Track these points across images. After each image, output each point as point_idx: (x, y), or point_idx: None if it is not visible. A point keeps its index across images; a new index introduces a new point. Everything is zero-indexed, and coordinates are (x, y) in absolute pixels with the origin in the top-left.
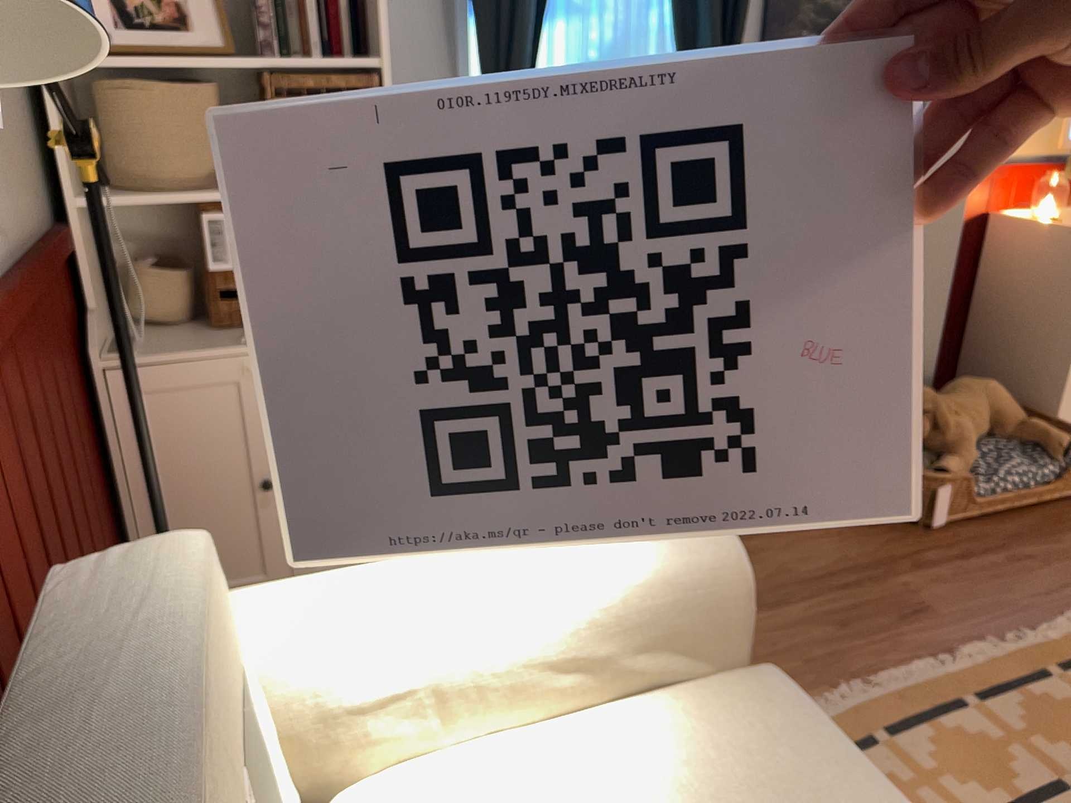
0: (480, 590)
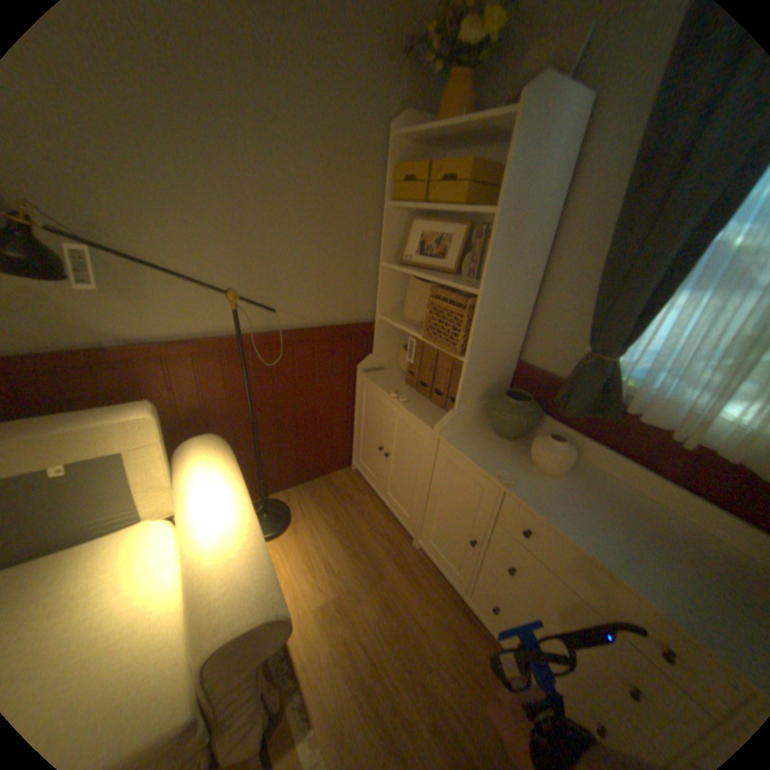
0: (200, 520)
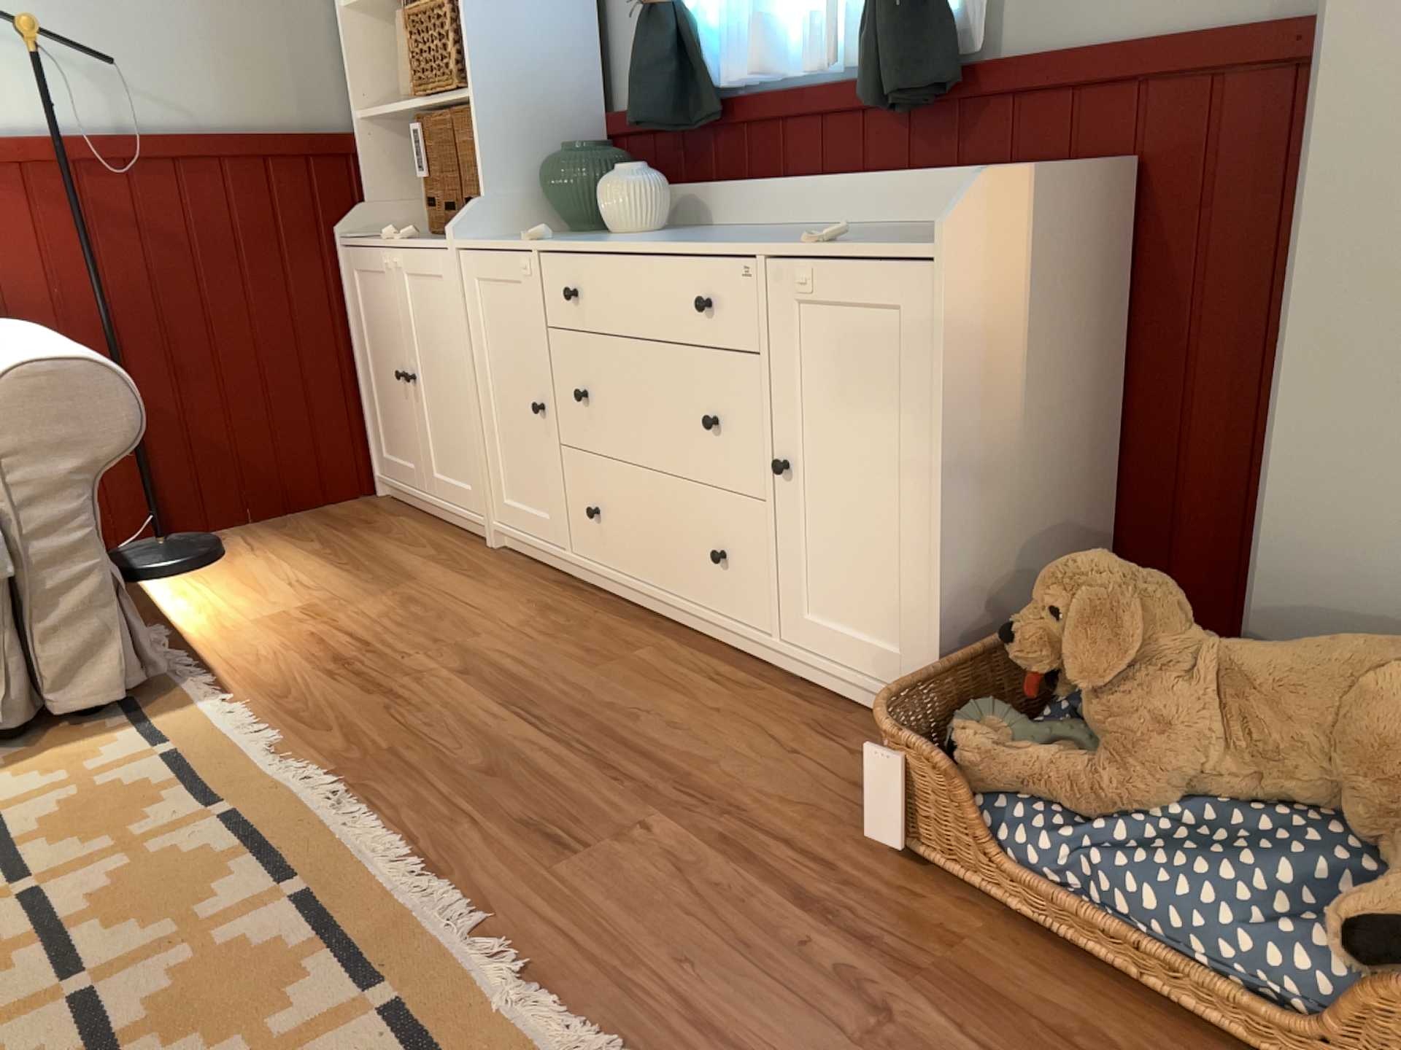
0: None
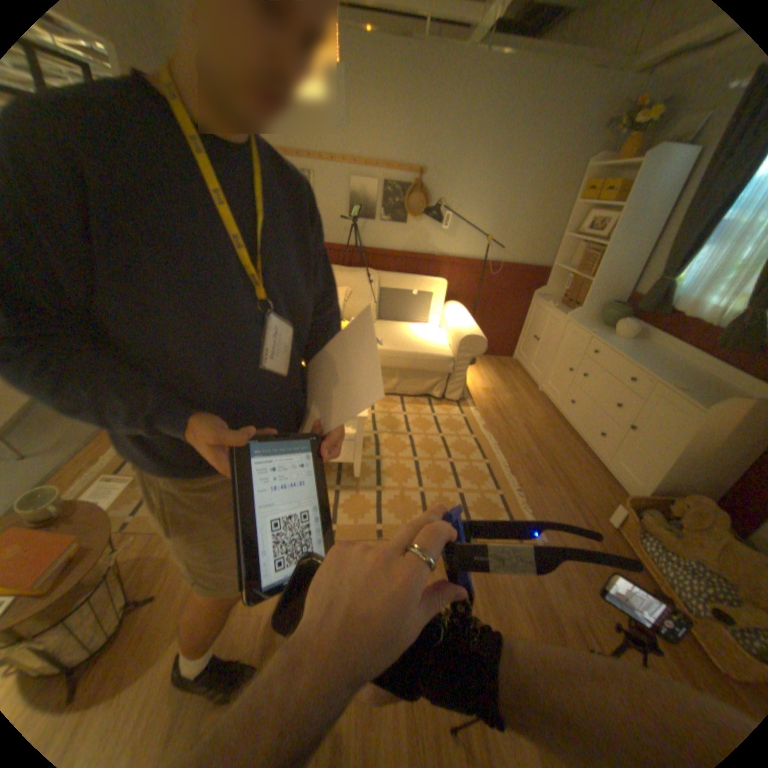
0: (457, 317)
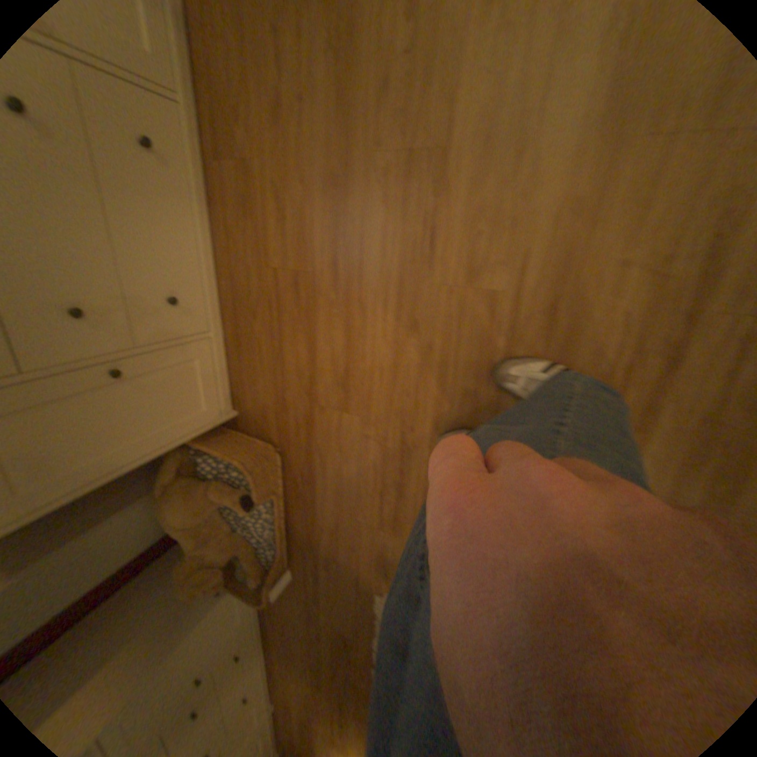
0: None
